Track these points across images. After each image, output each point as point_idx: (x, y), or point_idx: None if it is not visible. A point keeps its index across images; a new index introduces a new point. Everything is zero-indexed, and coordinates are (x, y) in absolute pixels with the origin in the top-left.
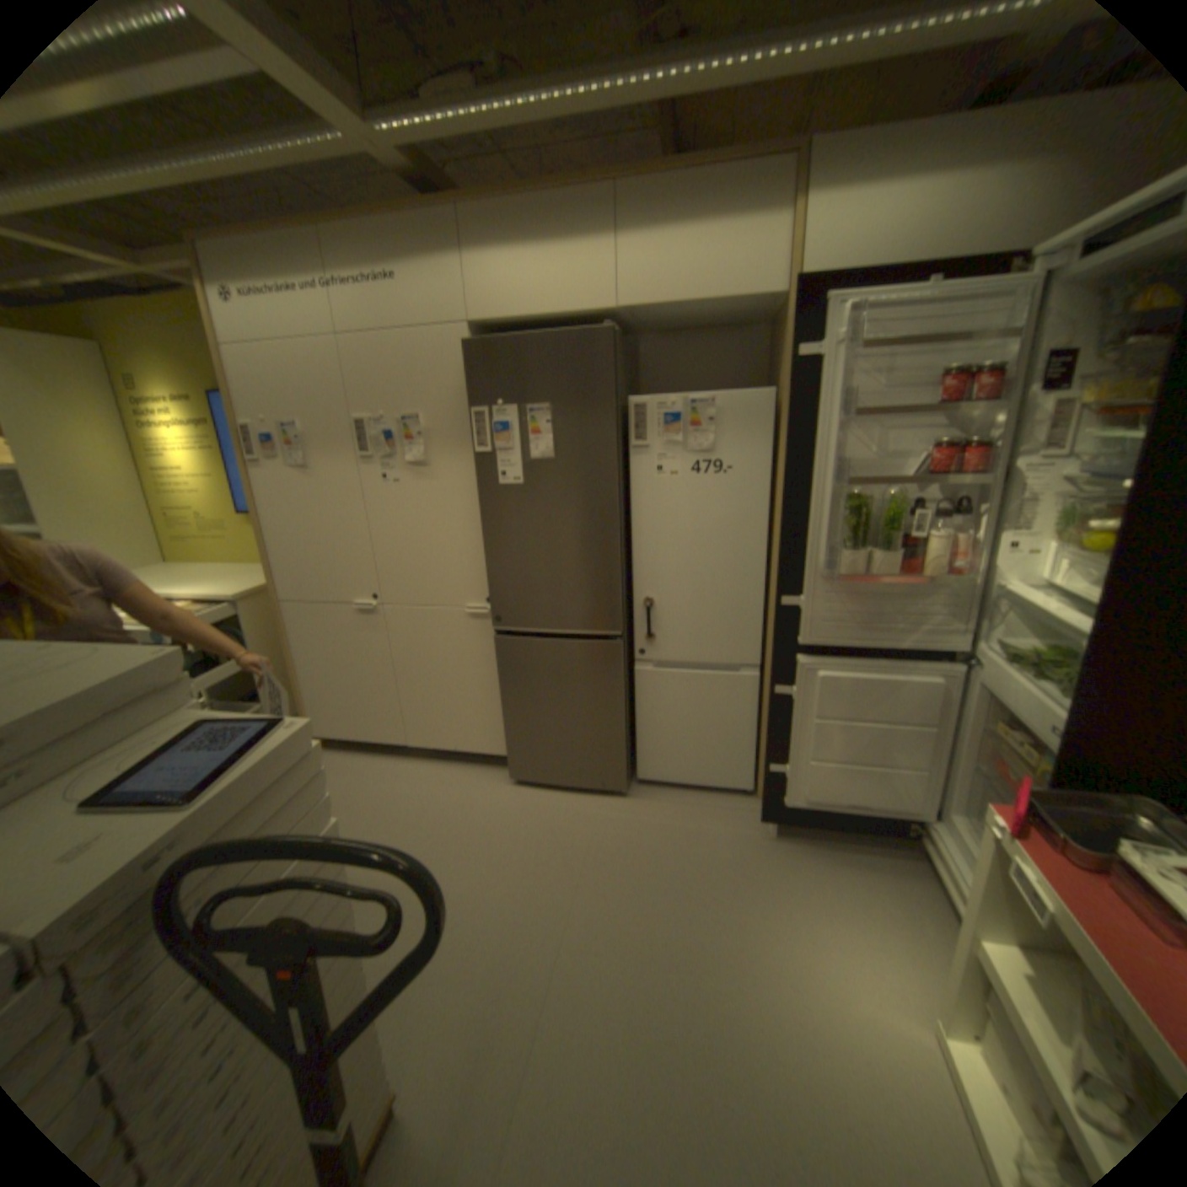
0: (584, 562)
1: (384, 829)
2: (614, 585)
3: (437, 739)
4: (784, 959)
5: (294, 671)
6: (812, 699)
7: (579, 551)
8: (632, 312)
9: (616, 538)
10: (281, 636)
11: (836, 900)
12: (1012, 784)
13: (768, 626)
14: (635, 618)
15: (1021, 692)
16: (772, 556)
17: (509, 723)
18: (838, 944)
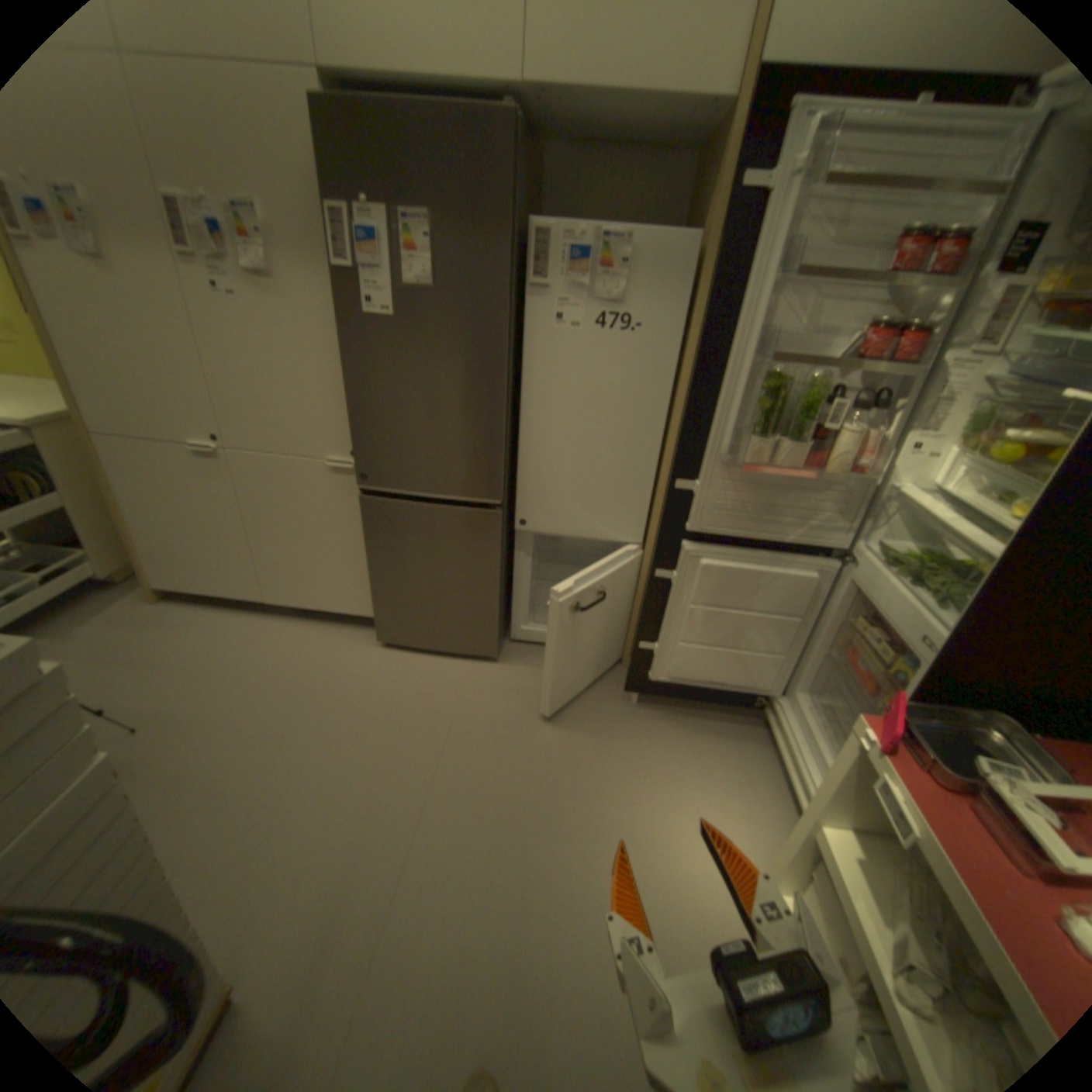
0: (464, 420)
1: (237, 692)
2: (497, 450)
3: (299, 598)
4: (635, 820)
5: (123, 517)
6: (690, 584)
7: (459, 406)
8: (540, 96)
9: (503, 395)
10: (99, 475)
11: (685, 762)
12: (855, 669)
13: (654, 505)
14: (518, 486)
15: (895, 596)
16: (668, 432)
17: (378, 588)
18: (684, 805)
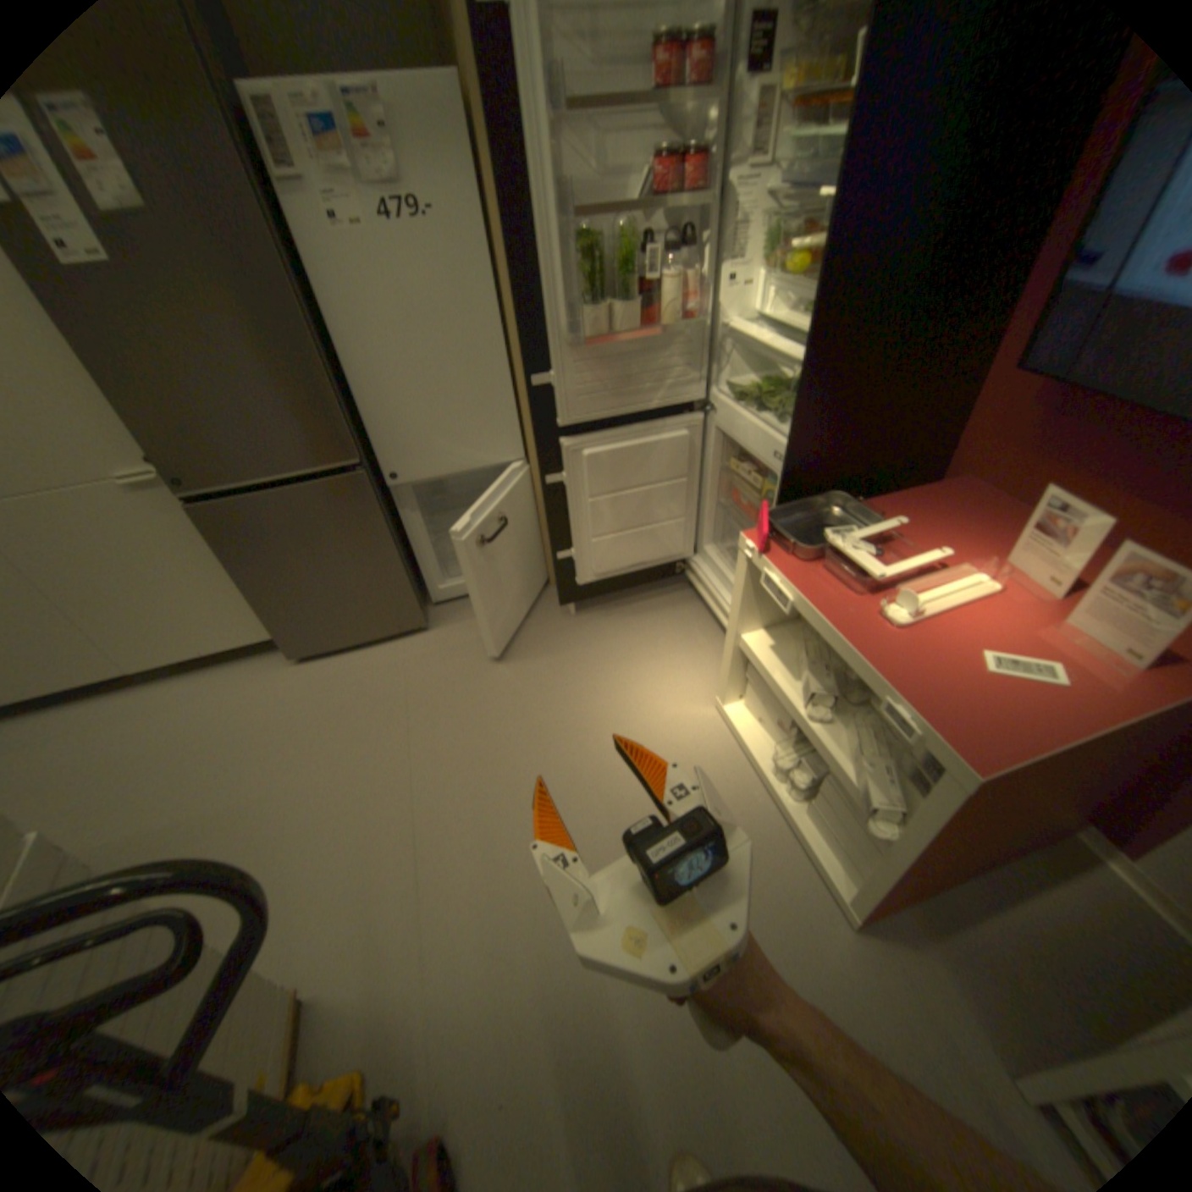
0: (271, 377)
1: (145, 774)
2: (327, 402)
3: (167, 653)
4: (604, 705)
5: None
6: (581, 480)
7: (257, 361)
8: None
9: (305, 333)
10: None
11: (632, 644)
12: (742, 507)
13: (522, 414)
14: (371, 438)
15: (748, 427)
16: (508, 329)
17: (259, 604)
18: (641, 676)
